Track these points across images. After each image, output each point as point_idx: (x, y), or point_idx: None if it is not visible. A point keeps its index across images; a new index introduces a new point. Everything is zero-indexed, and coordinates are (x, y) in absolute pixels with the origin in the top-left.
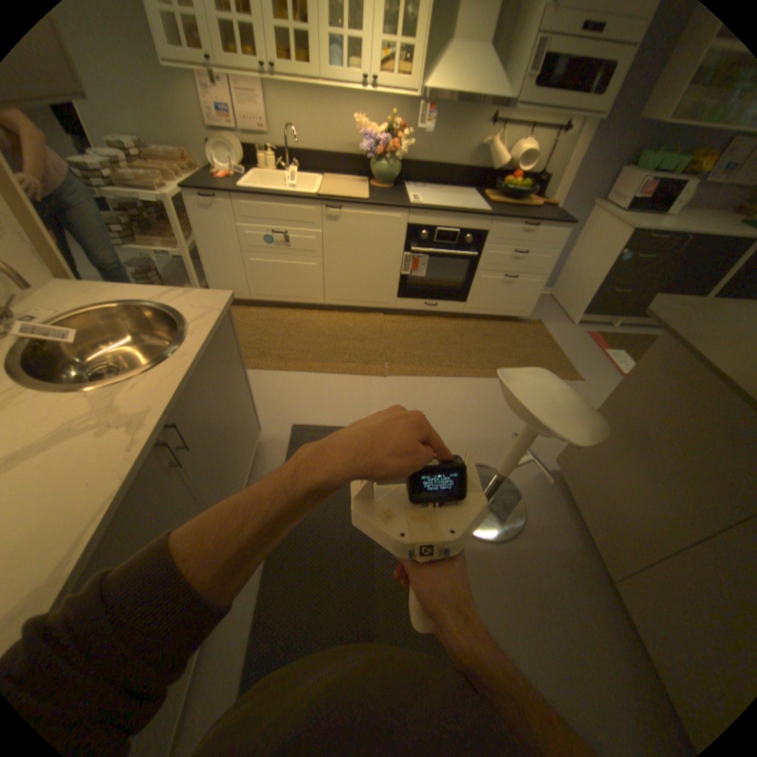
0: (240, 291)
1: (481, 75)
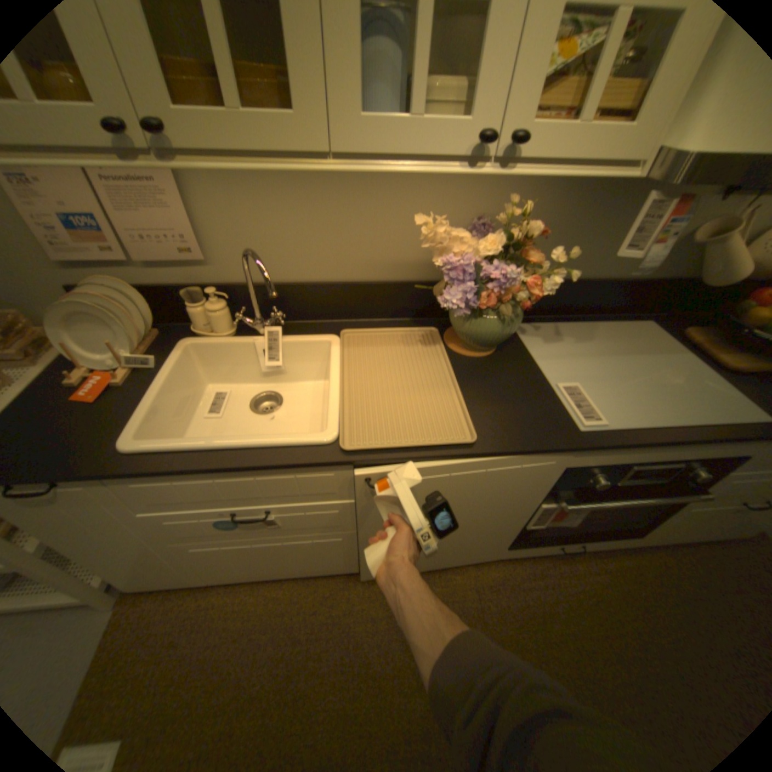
0: (181, 582)
1: None
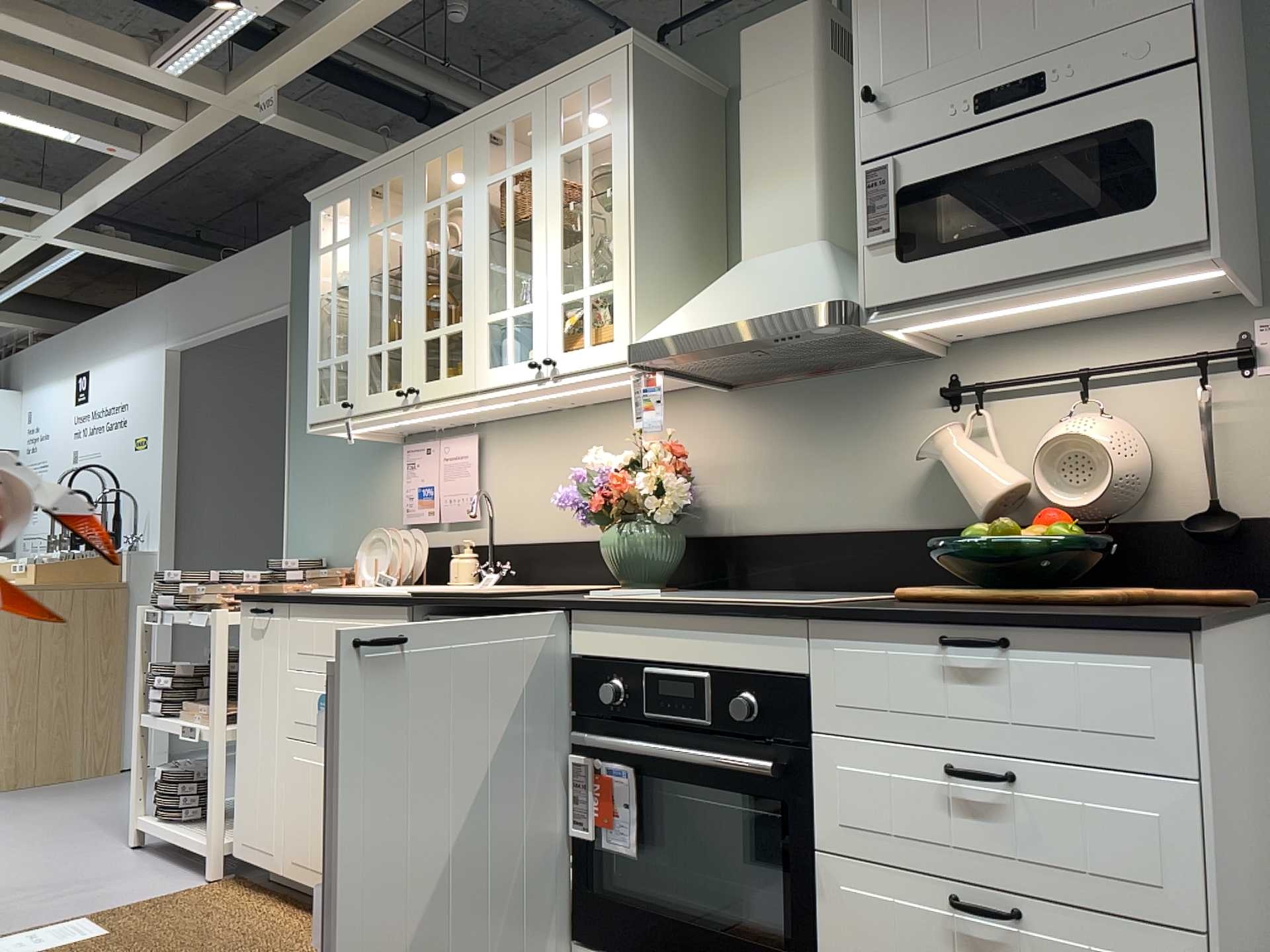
0: (270, 844)
1: (765, 289)
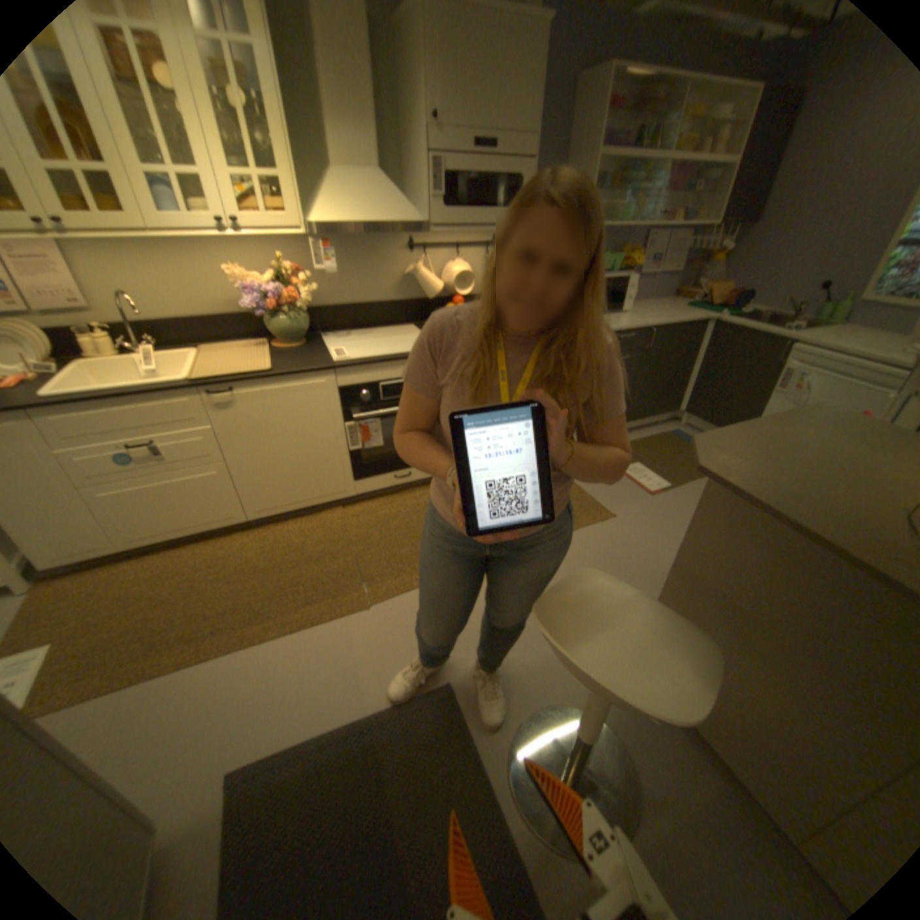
0: (94, 547)
1: (377, 202)
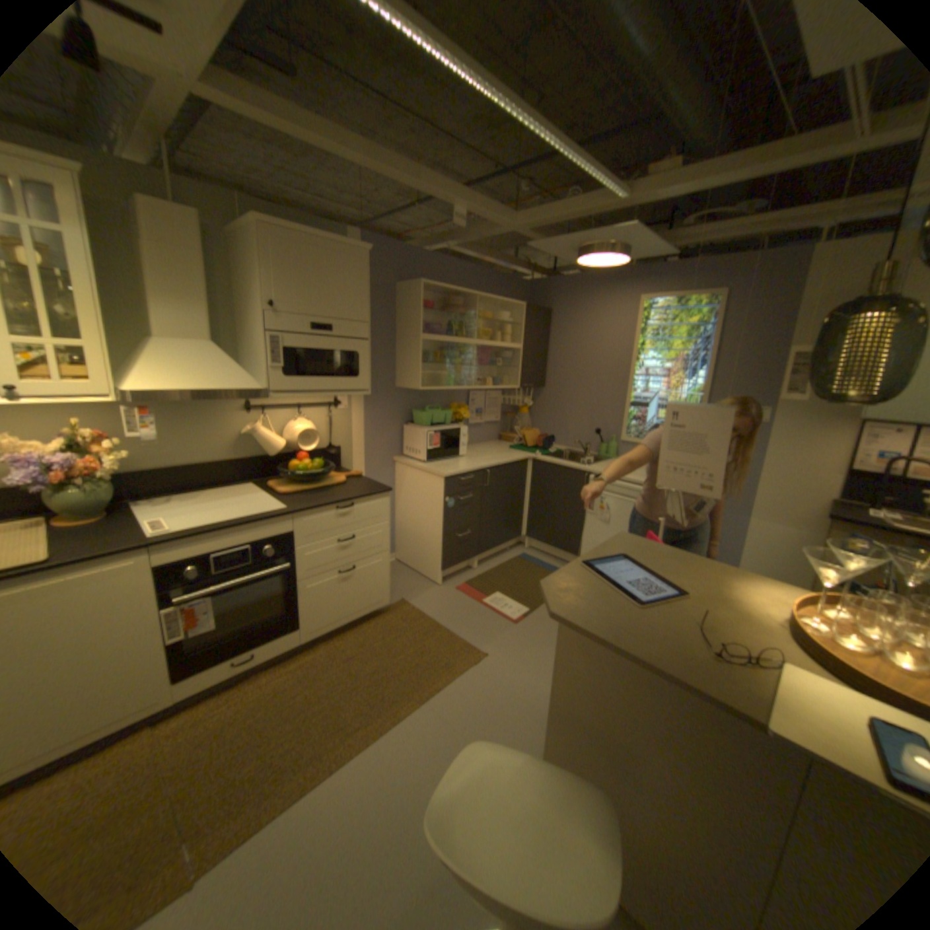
0: None
1: (210, 370)
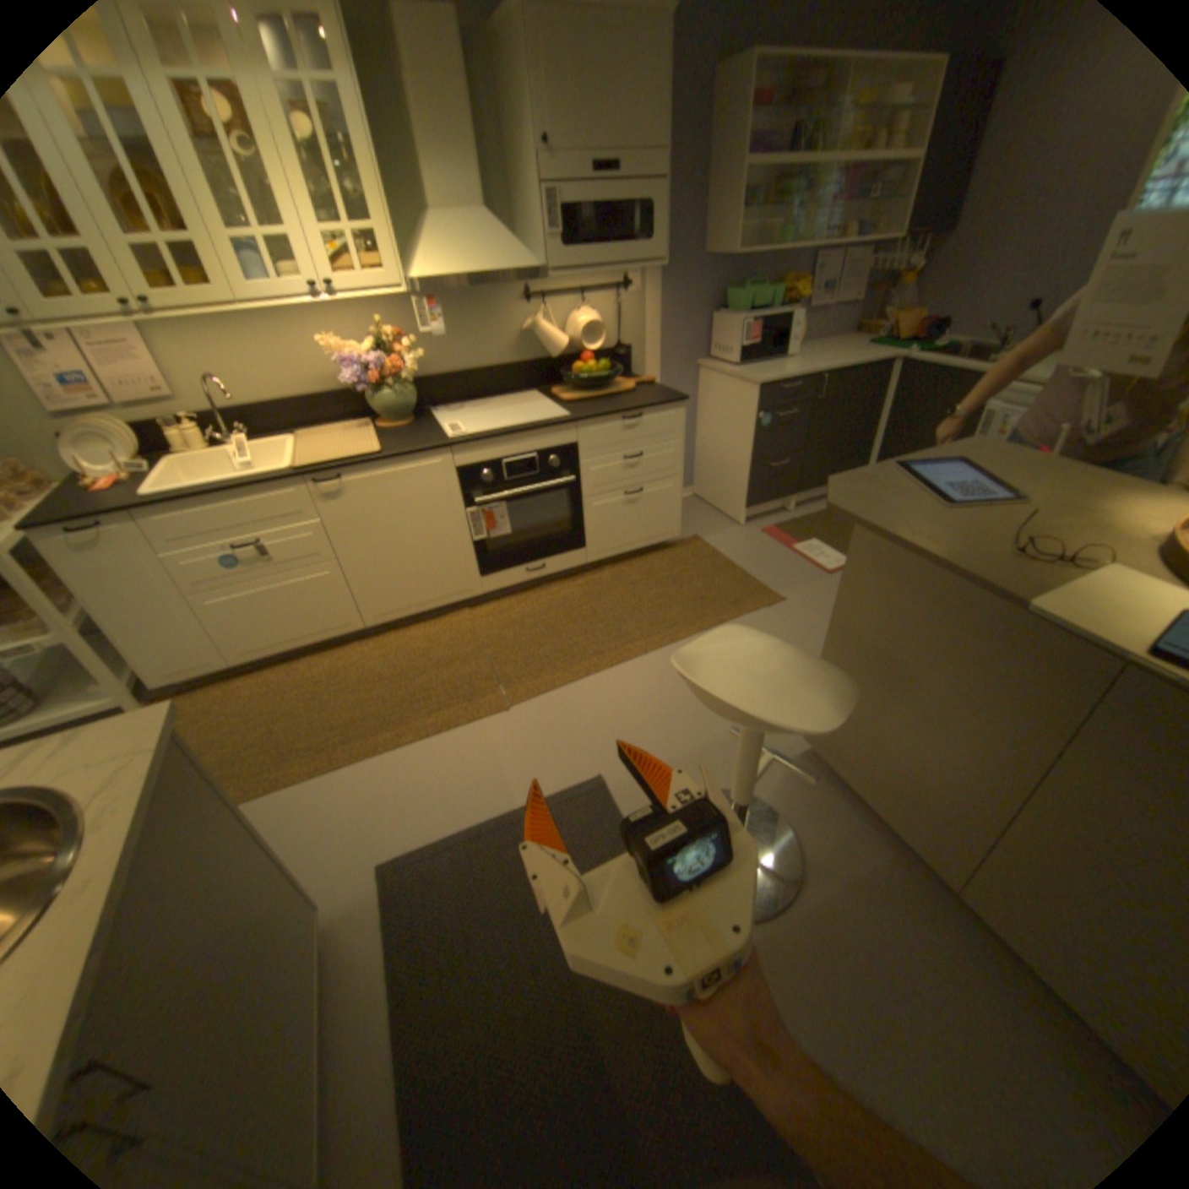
0: (204, 661)
1: (484, 248)
